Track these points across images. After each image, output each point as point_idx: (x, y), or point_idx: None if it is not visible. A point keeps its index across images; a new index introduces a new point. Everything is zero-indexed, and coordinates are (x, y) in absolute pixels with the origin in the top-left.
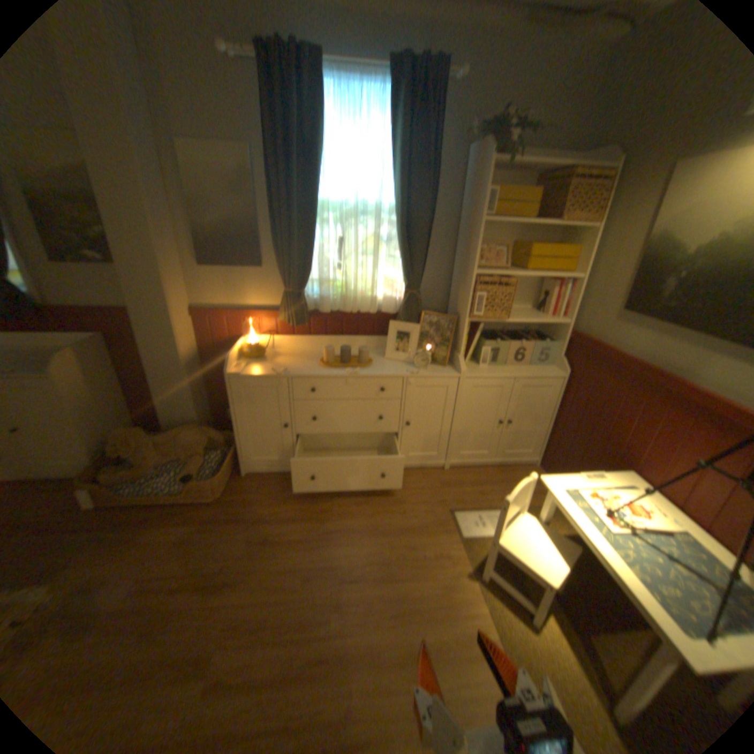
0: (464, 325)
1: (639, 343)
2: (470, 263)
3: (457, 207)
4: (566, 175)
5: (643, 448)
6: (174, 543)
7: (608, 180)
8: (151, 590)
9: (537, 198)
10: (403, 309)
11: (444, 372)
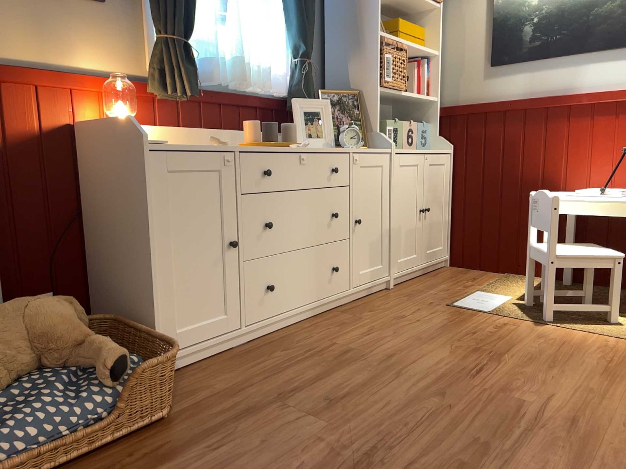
0: (375, 93)
1: (514, 87)
2: (367, 25)
3: None
4: None
5: (557, 166)
6: None
7: None
8: None
9: None
10: (304, 81)
11: (373, 149)
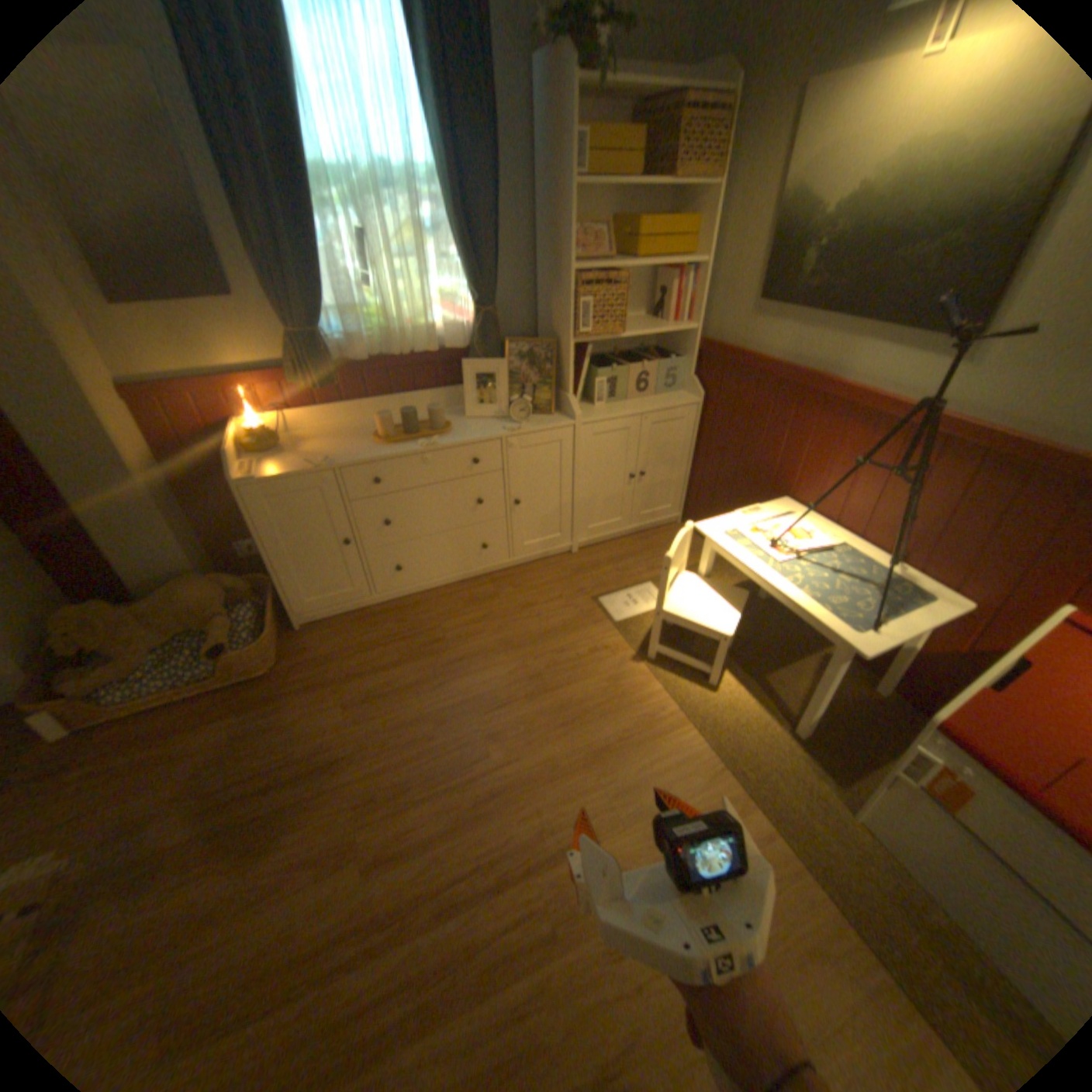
0: (567, 350)
1: (779, 341)
2: (562, 255)
3: (526, 166)
4: (673, 105)
5: (793, 467)
6: (230, 737)
7: (725, 112)
8: (227, 800)
9: (636, 145)
10: (477, 338)
11: (552, 421)
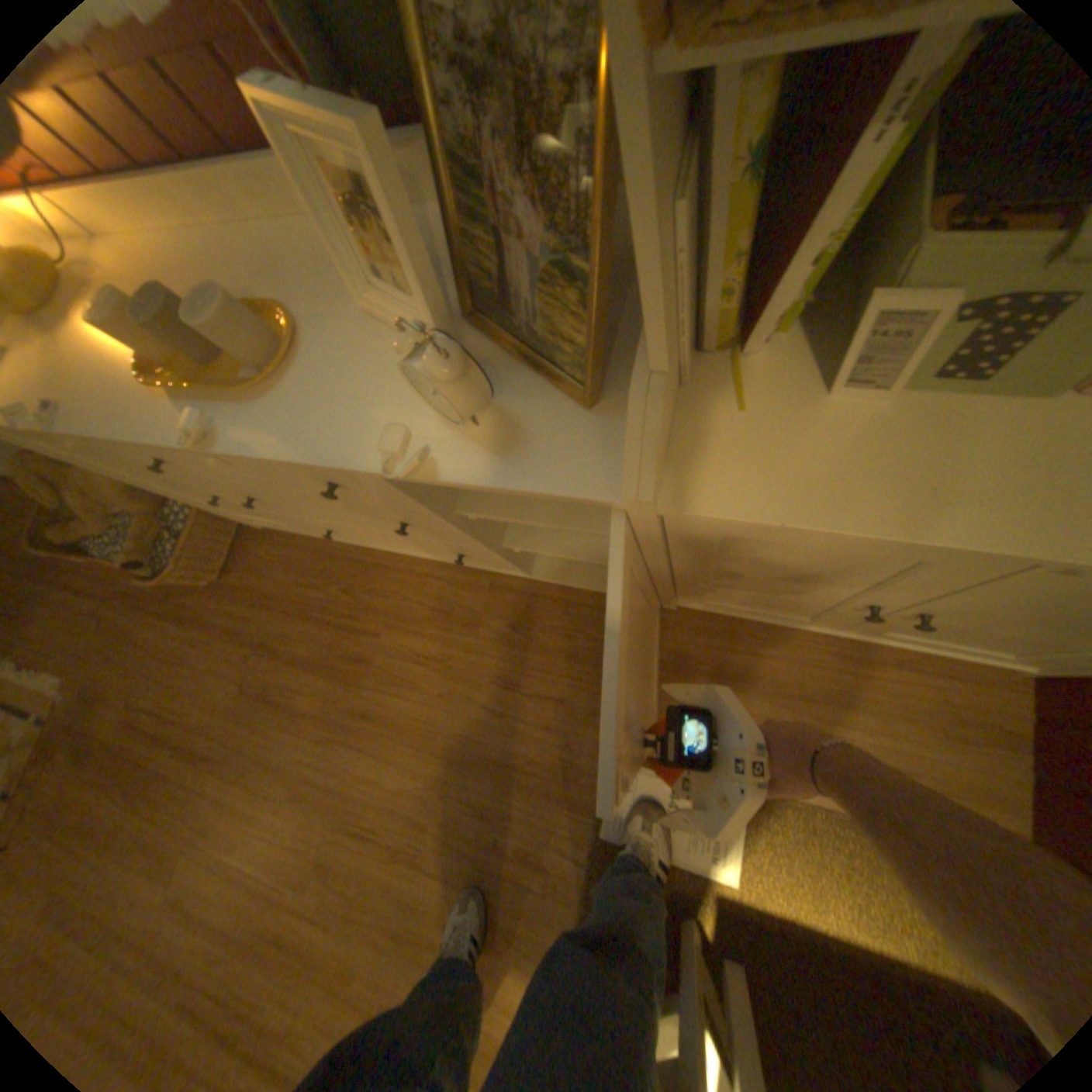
0: (633, 123)
1: None
2: None
3: None
4: None
5: None
6: (164, 652)
7: None
8: (137, 728)
9: None
10: None
11: (566, 452)
